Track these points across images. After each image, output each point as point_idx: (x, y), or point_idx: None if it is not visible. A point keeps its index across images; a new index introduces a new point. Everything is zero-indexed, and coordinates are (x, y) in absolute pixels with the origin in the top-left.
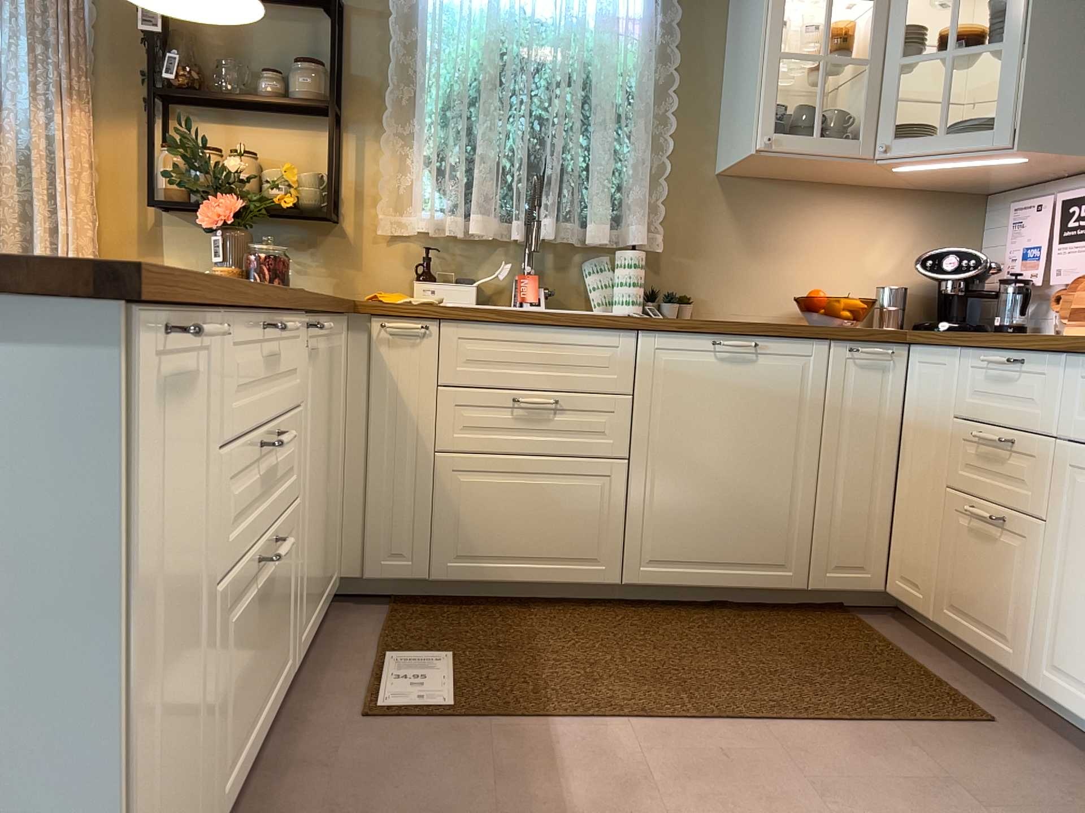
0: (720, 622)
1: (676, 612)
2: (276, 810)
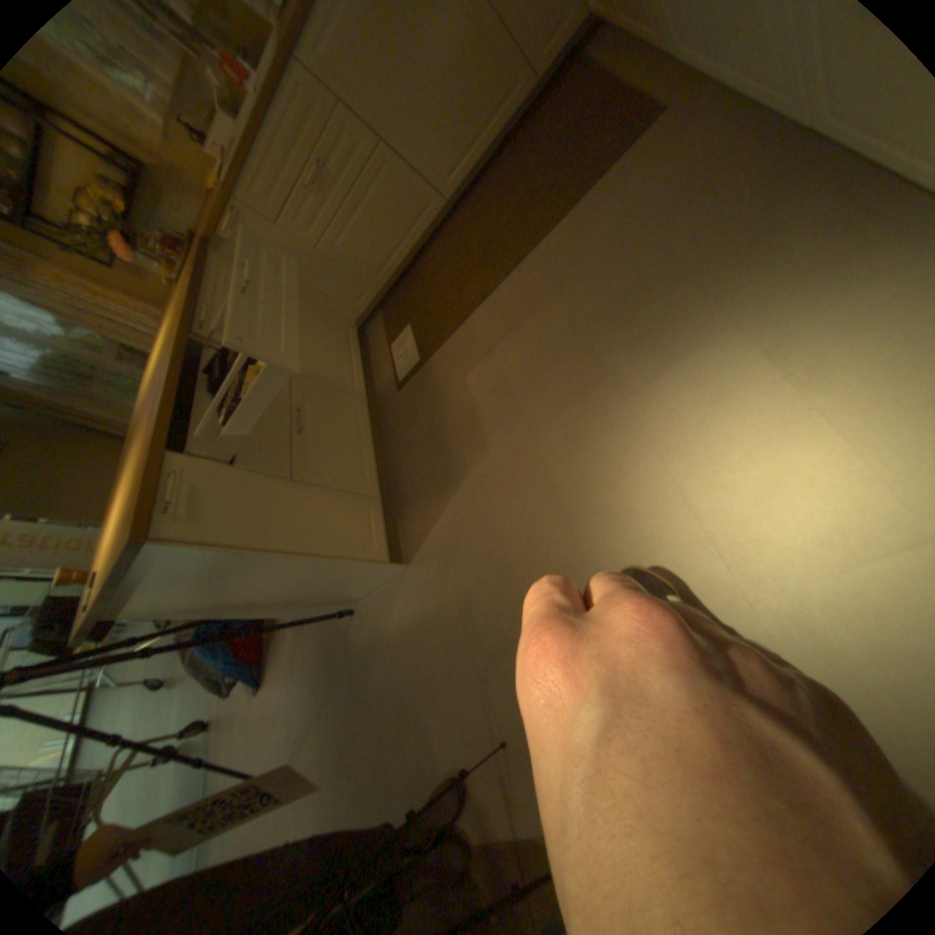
0: (507, 164)
1: (485, 180)
2: (397, 451)
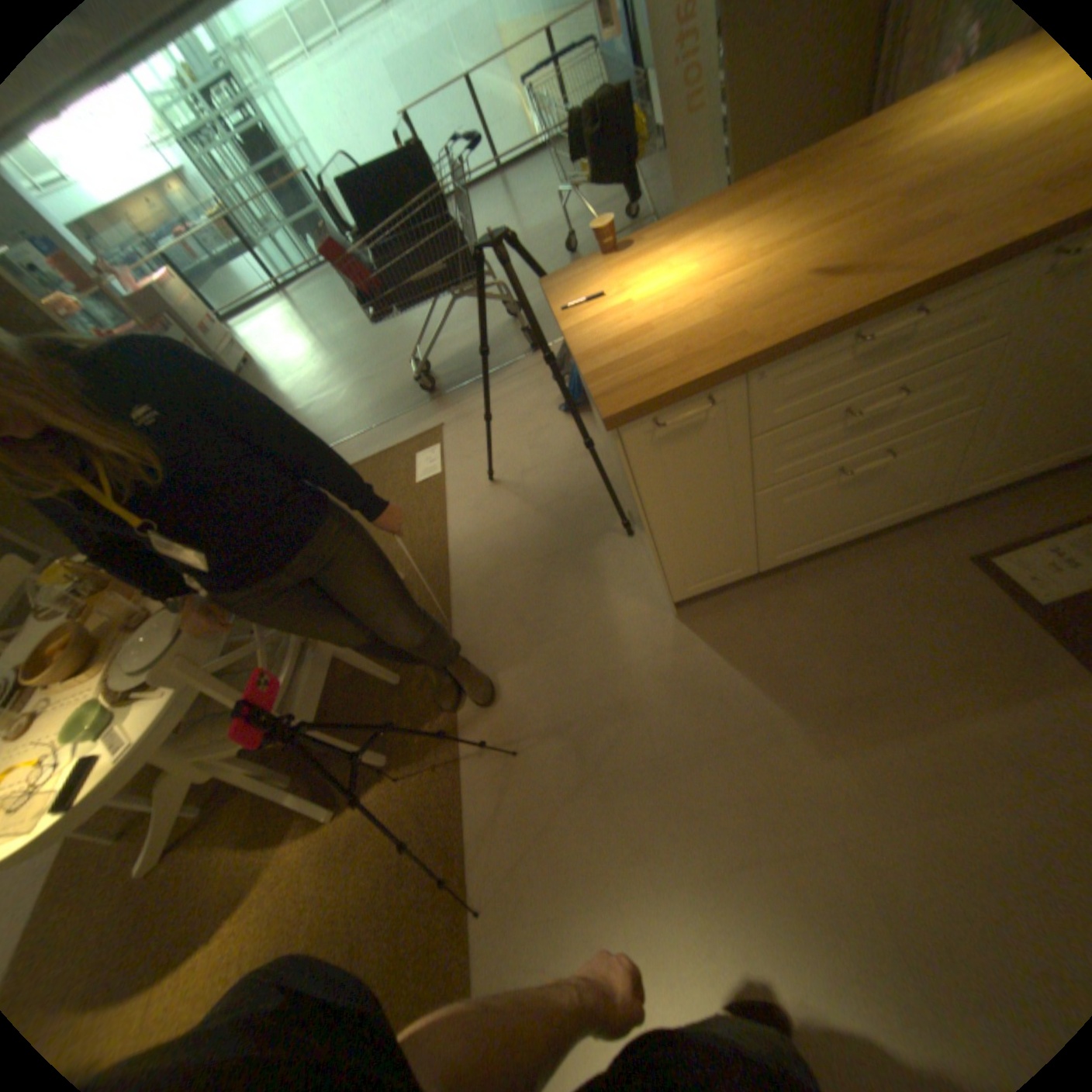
0: None
1: None
2: (845, 571)
